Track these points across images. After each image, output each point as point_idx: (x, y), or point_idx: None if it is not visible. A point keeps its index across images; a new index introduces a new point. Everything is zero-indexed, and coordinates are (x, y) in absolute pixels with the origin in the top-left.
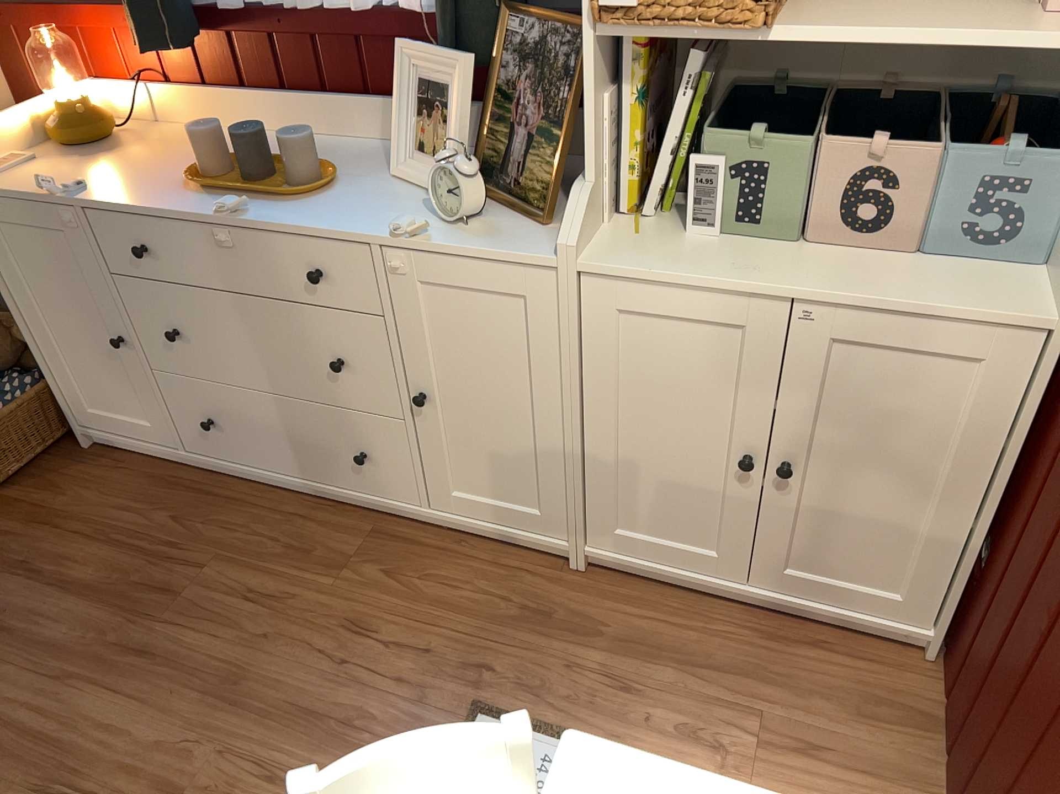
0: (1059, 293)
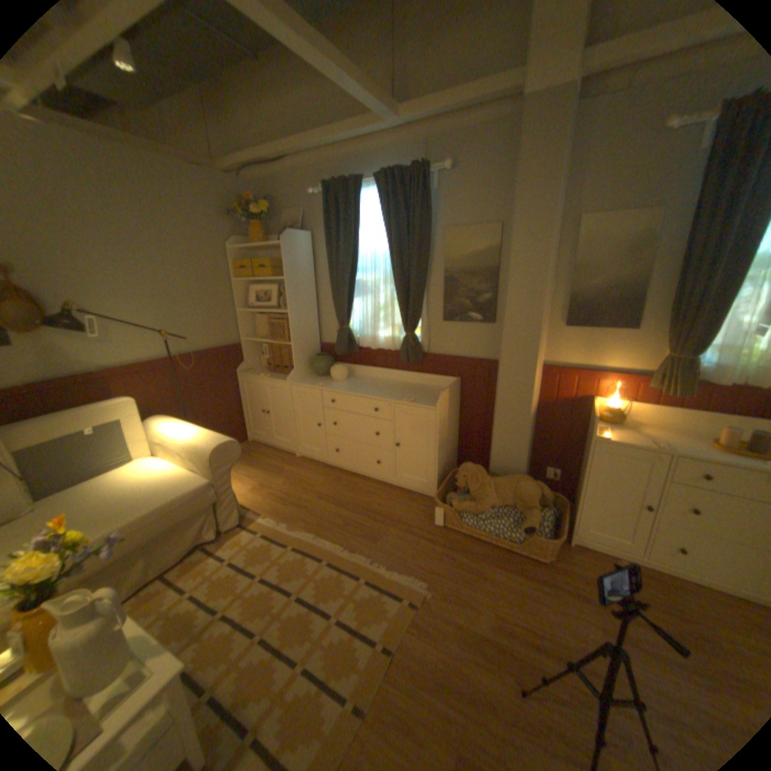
0: None
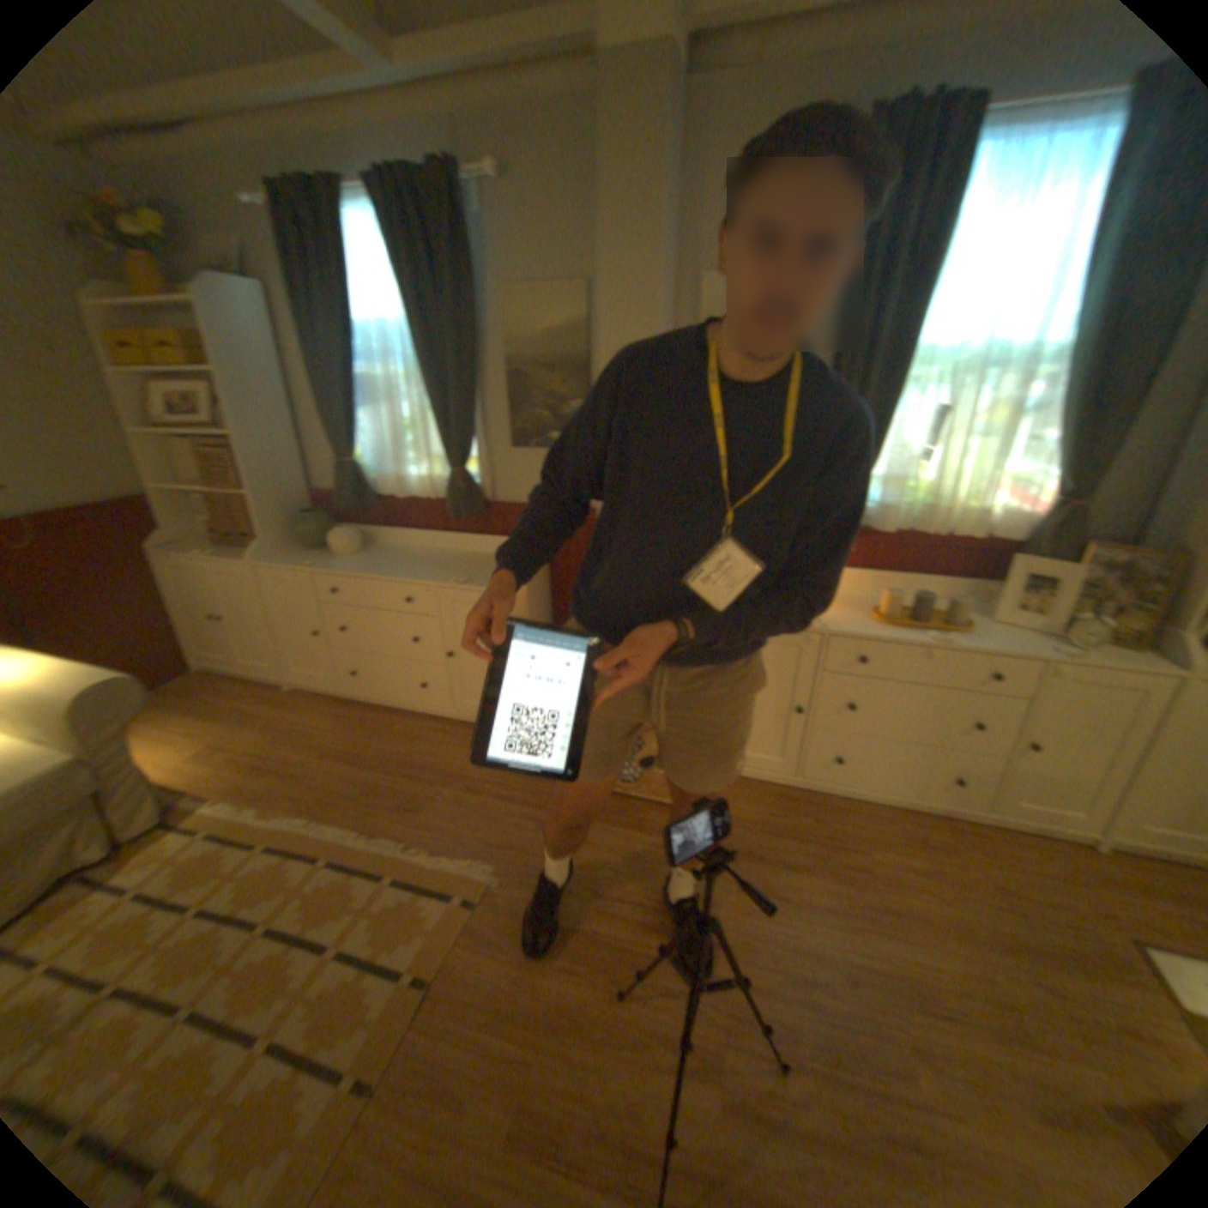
0: None
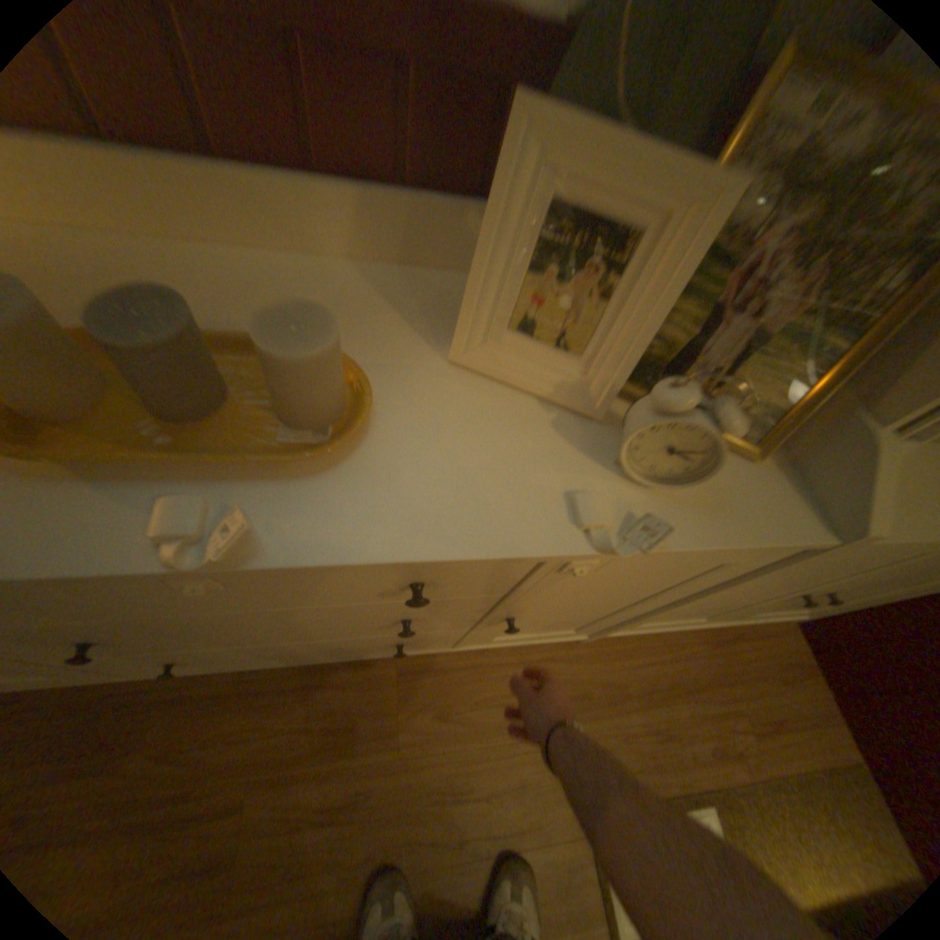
0: None
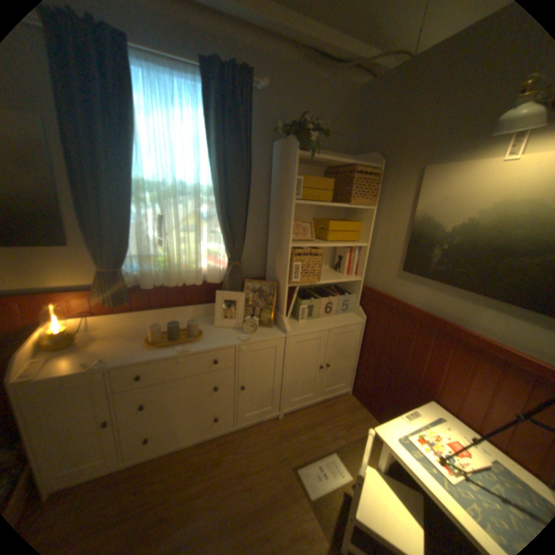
0: (359, 317)
